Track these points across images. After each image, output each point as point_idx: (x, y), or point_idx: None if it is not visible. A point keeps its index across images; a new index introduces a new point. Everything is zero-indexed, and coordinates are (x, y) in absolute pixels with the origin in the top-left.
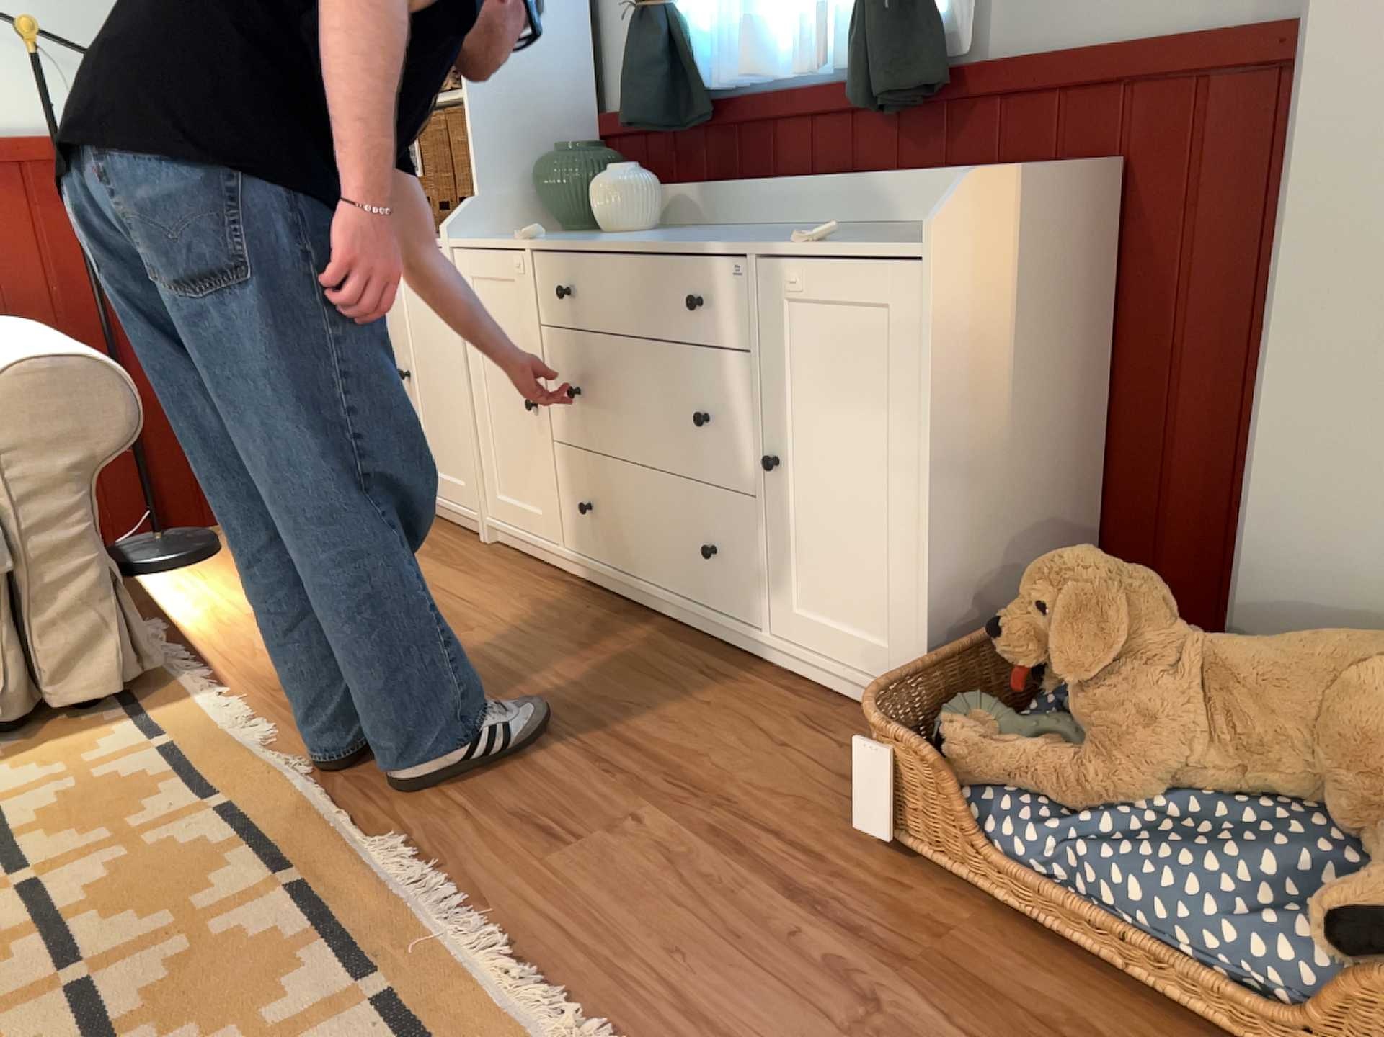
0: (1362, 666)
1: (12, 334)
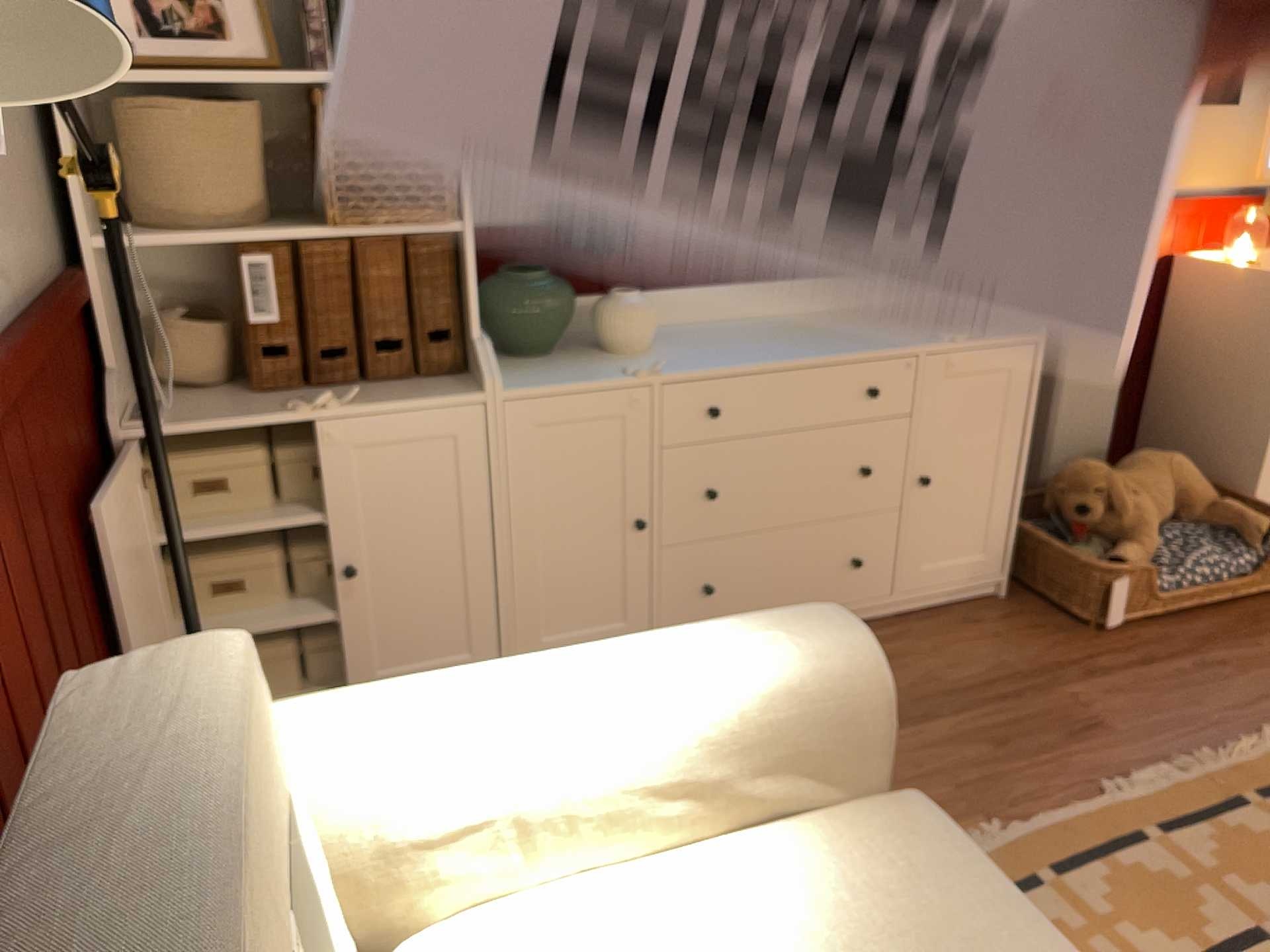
0: (1172, 463)
1: (519, 685)
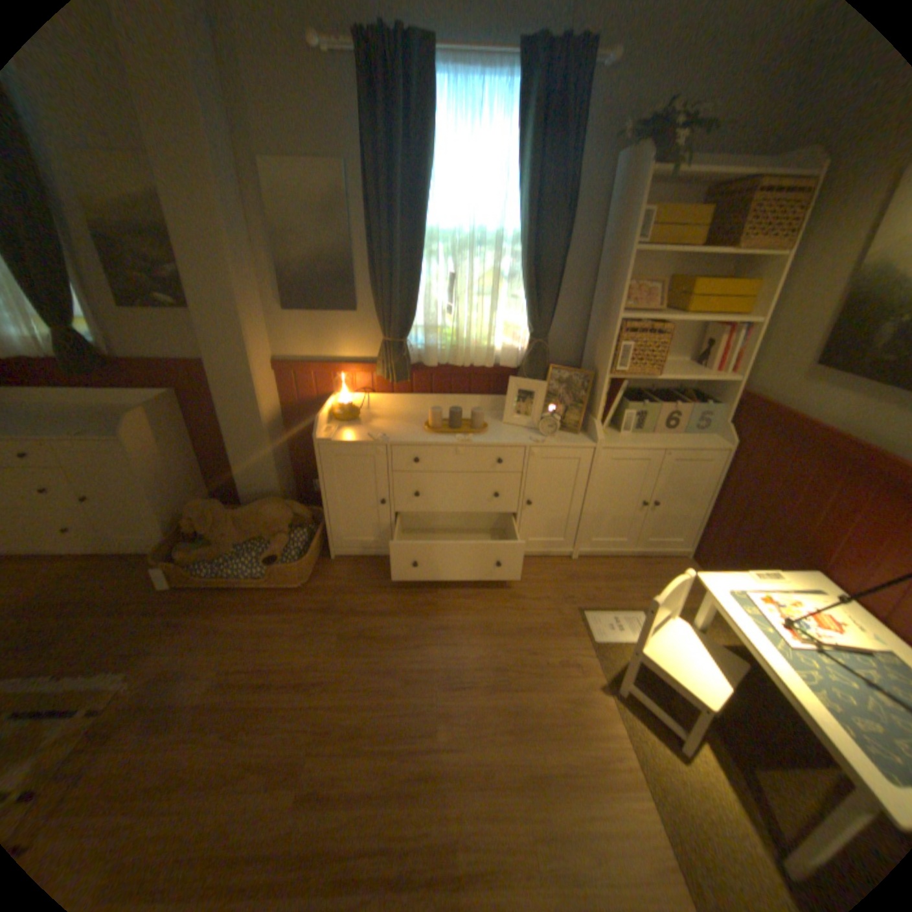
0: (261, 510)
1: None
